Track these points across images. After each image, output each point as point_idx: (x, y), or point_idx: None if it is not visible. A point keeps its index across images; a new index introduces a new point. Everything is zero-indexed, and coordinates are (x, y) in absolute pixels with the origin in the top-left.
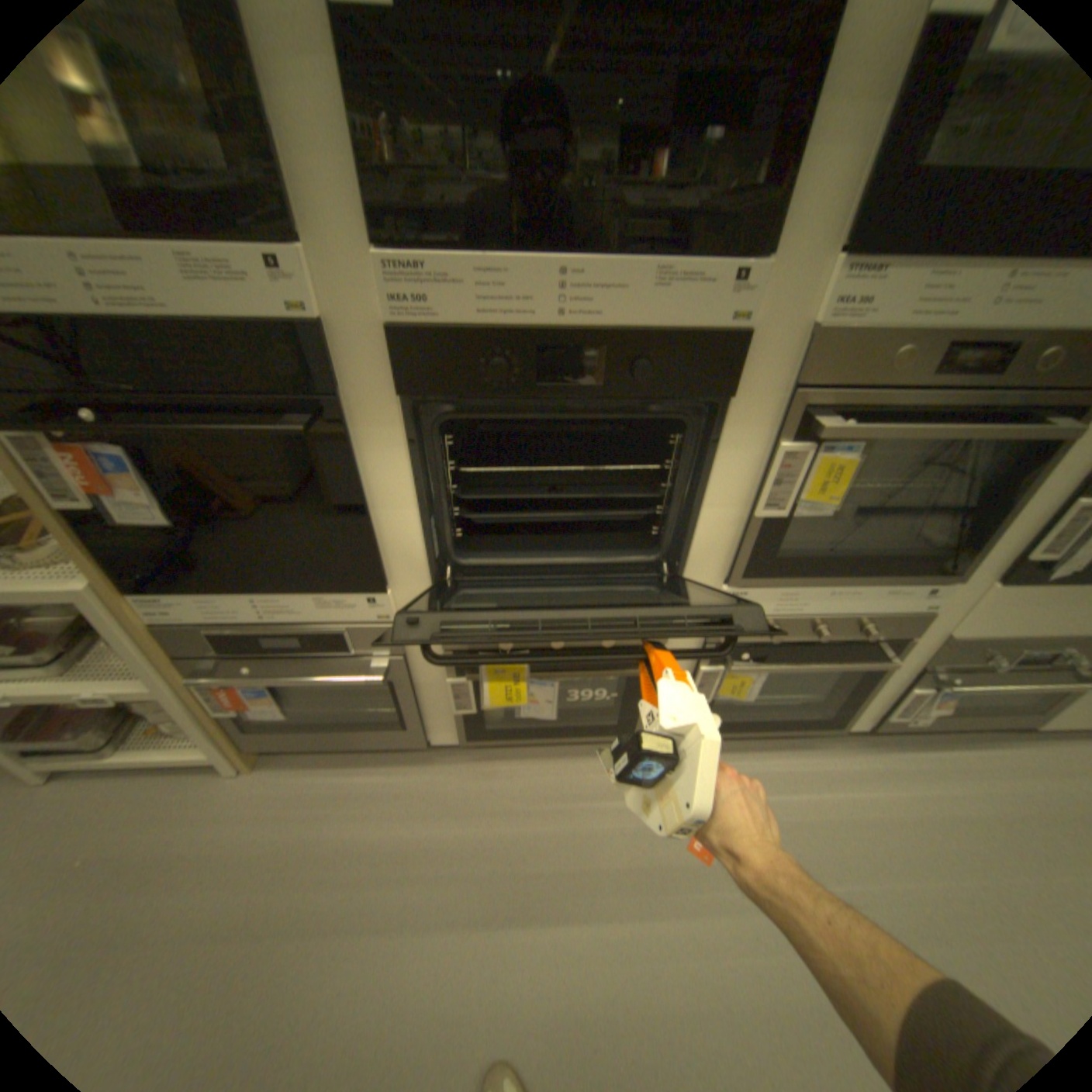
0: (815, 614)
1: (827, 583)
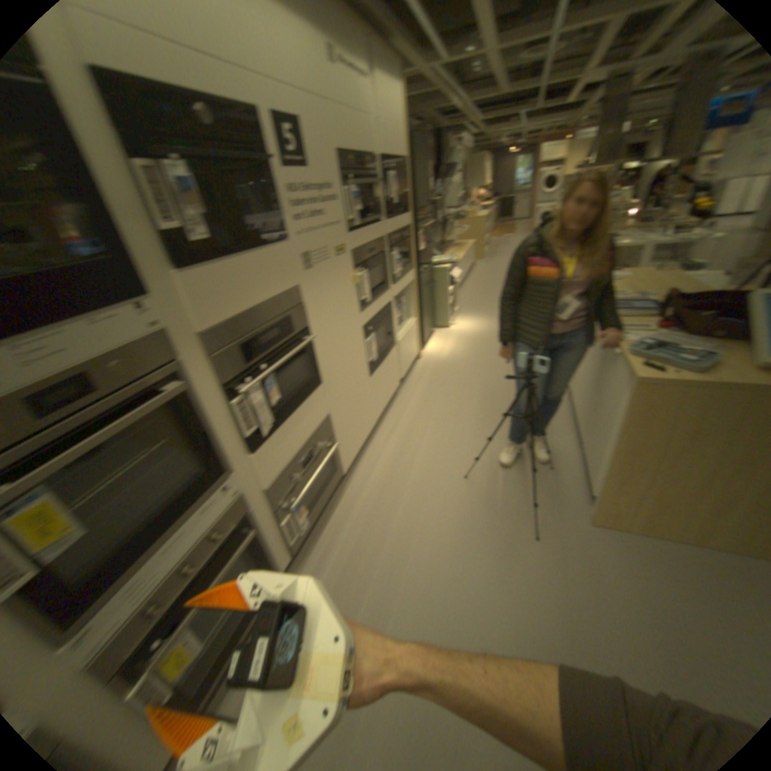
0: (171, 569)
1: (150, 552)
